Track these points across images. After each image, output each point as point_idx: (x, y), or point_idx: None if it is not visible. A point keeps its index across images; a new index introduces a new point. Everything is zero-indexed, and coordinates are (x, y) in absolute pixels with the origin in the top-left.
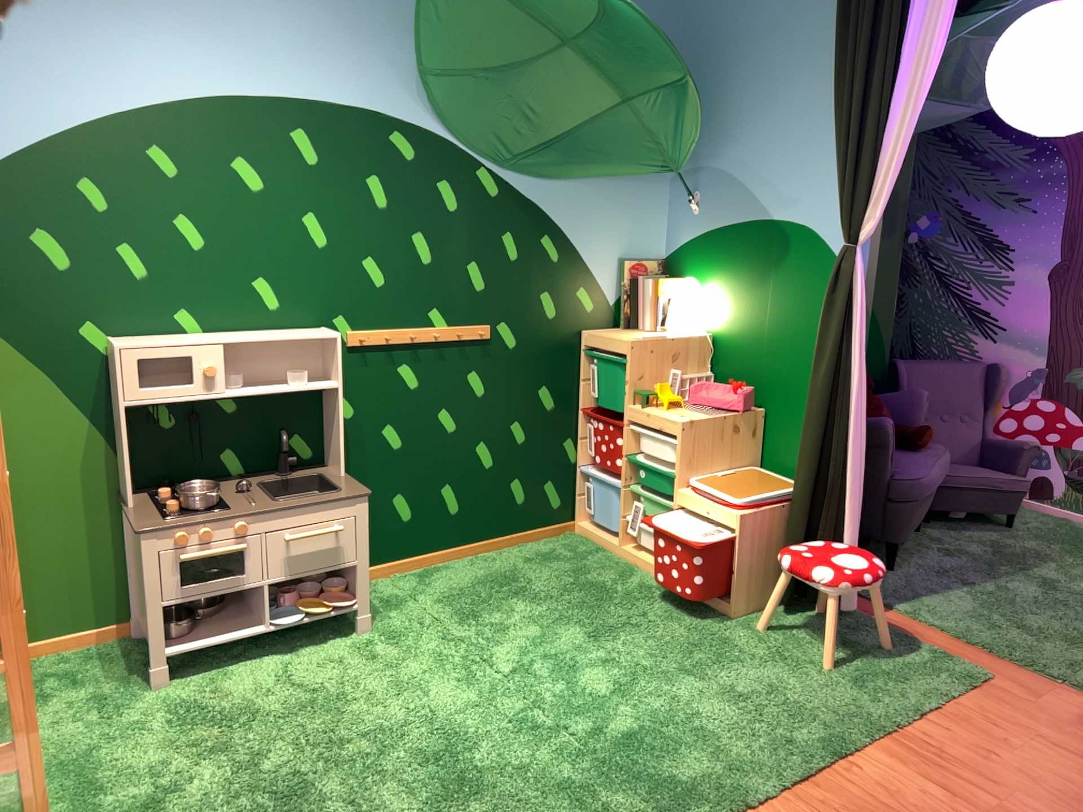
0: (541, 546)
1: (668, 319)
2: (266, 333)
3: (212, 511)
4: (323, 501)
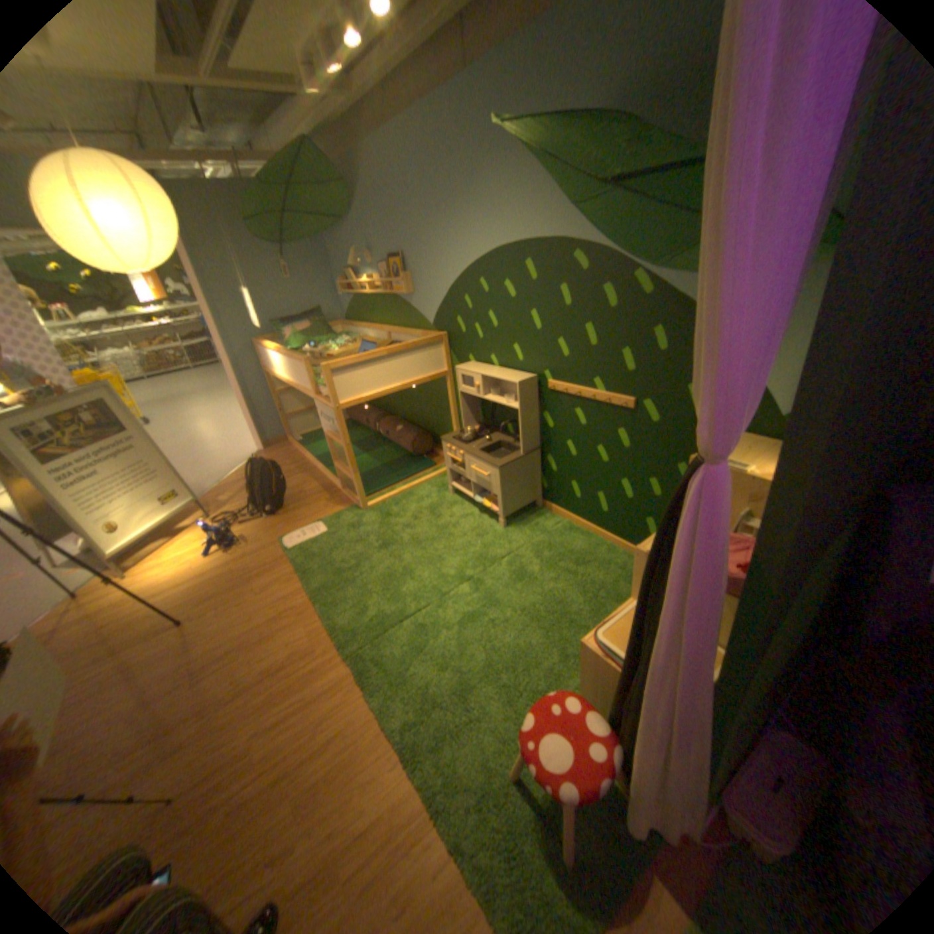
0: None
1: None
2: (509, 373)
3: (464, 444)
4: (482, 460)
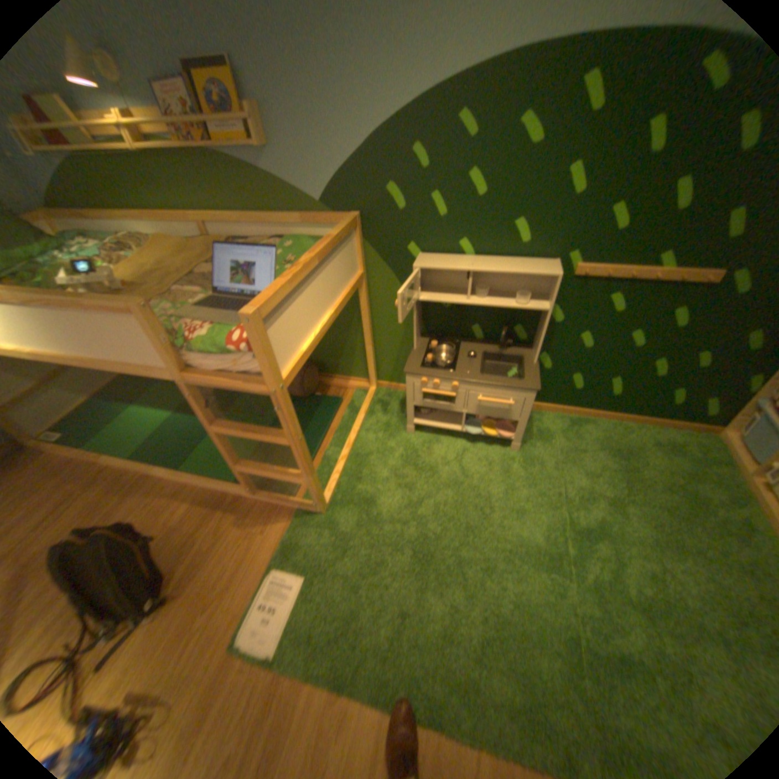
0: (678, 436)
1: None
2: (512, 262)
3: (445, 370)
4: (506, 387)
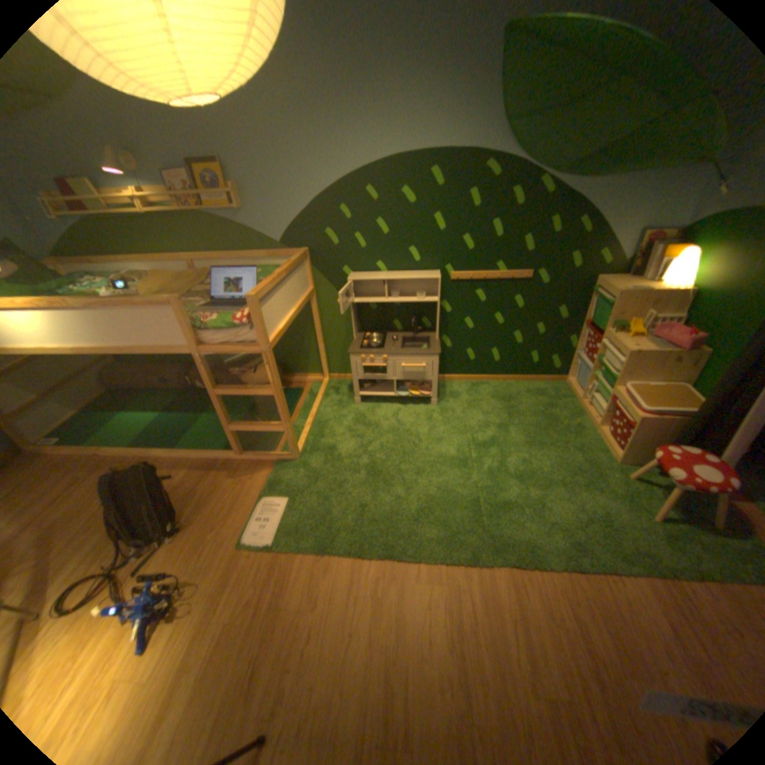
0: (541, 385)
1: (664, 274)
2: (410, 274)
3: (377, 349)
4: (418, 354)
